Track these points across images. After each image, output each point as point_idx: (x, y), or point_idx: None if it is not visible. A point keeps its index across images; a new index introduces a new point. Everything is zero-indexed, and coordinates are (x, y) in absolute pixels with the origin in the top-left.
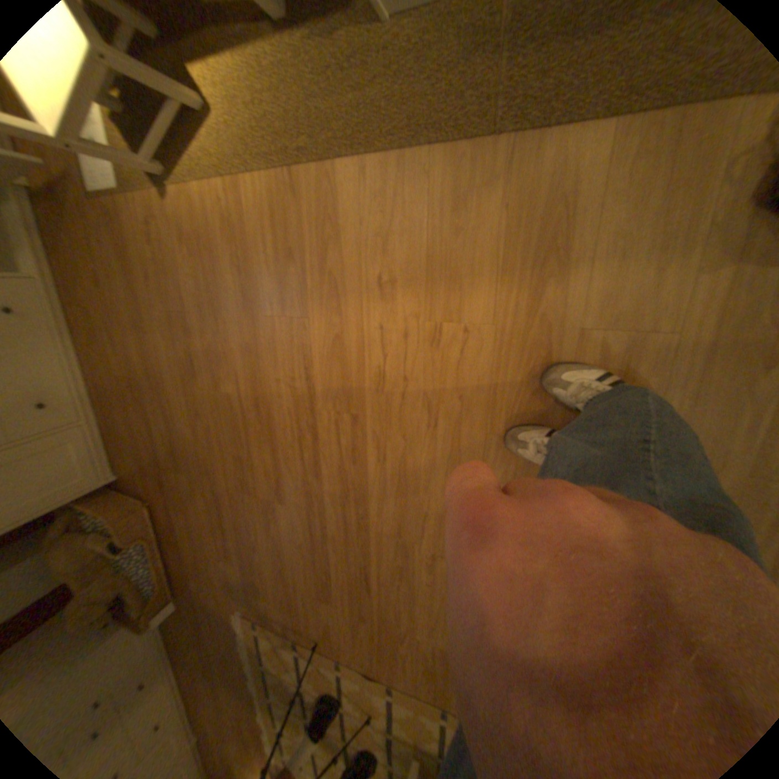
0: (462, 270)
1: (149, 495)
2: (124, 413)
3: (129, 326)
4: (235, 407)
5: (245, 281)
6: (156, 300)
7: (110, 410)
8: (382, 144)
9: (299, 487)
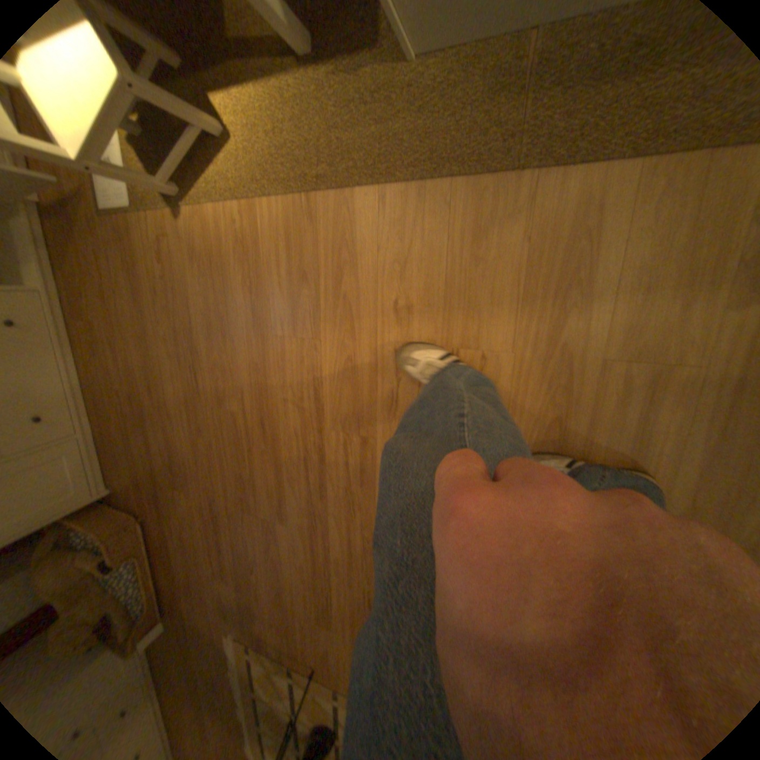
0: (482, 299)
1: (145, 512)
2: (124, 428)
3: (134, 342)
4: (240, 425)
5: (257, 302)
6: (164, 317)
7: (110, 425)
8: (404, 176)
9: (304, 508)
